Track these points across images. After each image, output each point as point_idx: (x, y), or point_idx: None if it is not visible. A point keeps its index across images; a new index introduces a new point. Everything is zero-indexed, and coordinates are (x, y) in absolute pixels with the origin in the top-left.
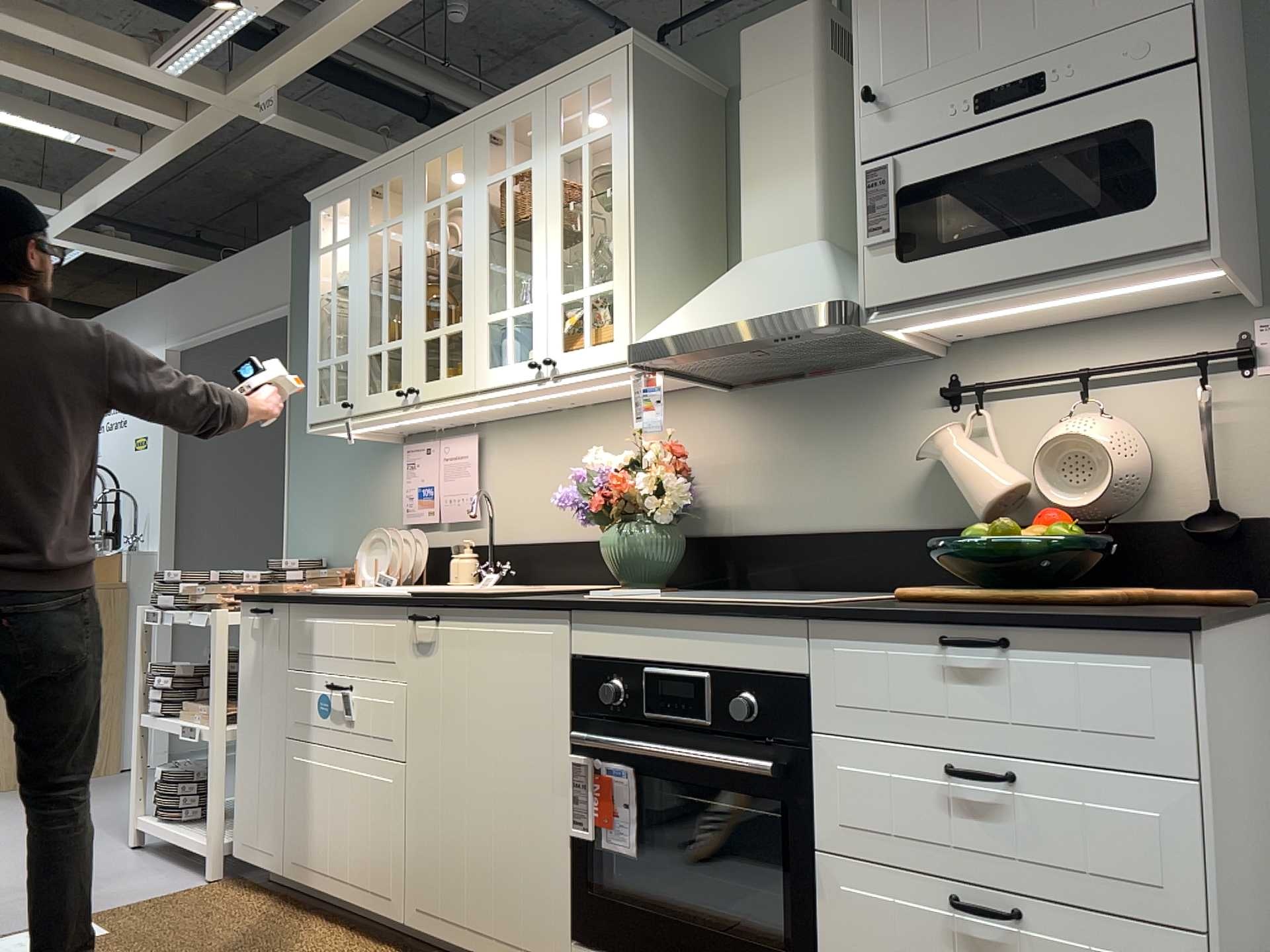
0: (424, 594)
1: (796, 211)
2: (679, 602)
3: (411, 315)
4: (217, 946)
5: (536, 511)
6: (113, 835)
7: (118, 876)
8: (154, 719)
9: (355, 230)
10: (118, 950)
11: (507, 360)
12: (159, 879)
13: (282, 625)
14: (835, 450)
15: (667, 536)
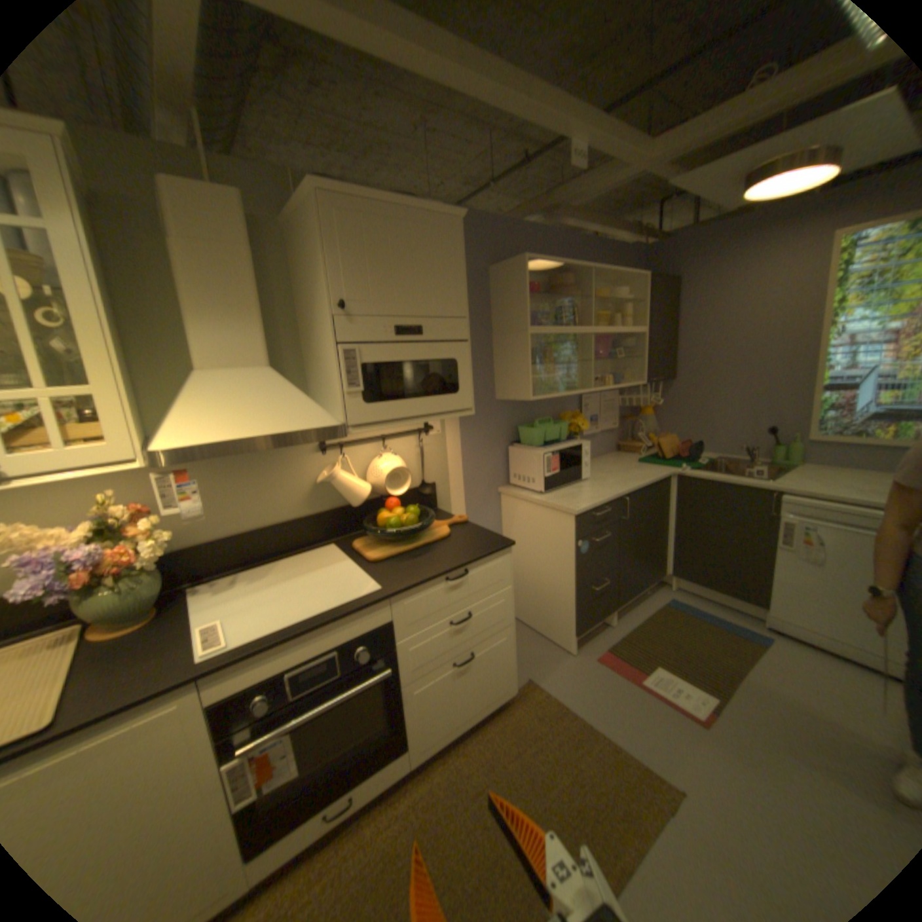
0: None
1: (247, 343)
2: (296, 625)
3: None
4: None
5: None
6: None
7: None
8: None
9: None
10: None
11: None
12: None
13: None
14: (254, 482)
15: (146, 575)
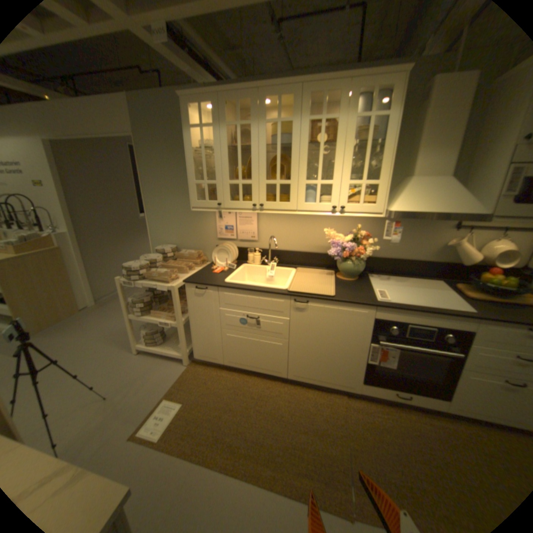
0: (290, 289)
1: (445, 162)
2: (423, 307)
3: (257, 171)
4: (226, 399)
5: (284, 240)
6: (118, 350)
7: (147, 372)
8: (136, 318)
9: (215, 120)
10: (195, 413)
11: (309, 199)
12: (164, 370)
13: (214, 294)
14: (412, 236)
15: (360, 262)
